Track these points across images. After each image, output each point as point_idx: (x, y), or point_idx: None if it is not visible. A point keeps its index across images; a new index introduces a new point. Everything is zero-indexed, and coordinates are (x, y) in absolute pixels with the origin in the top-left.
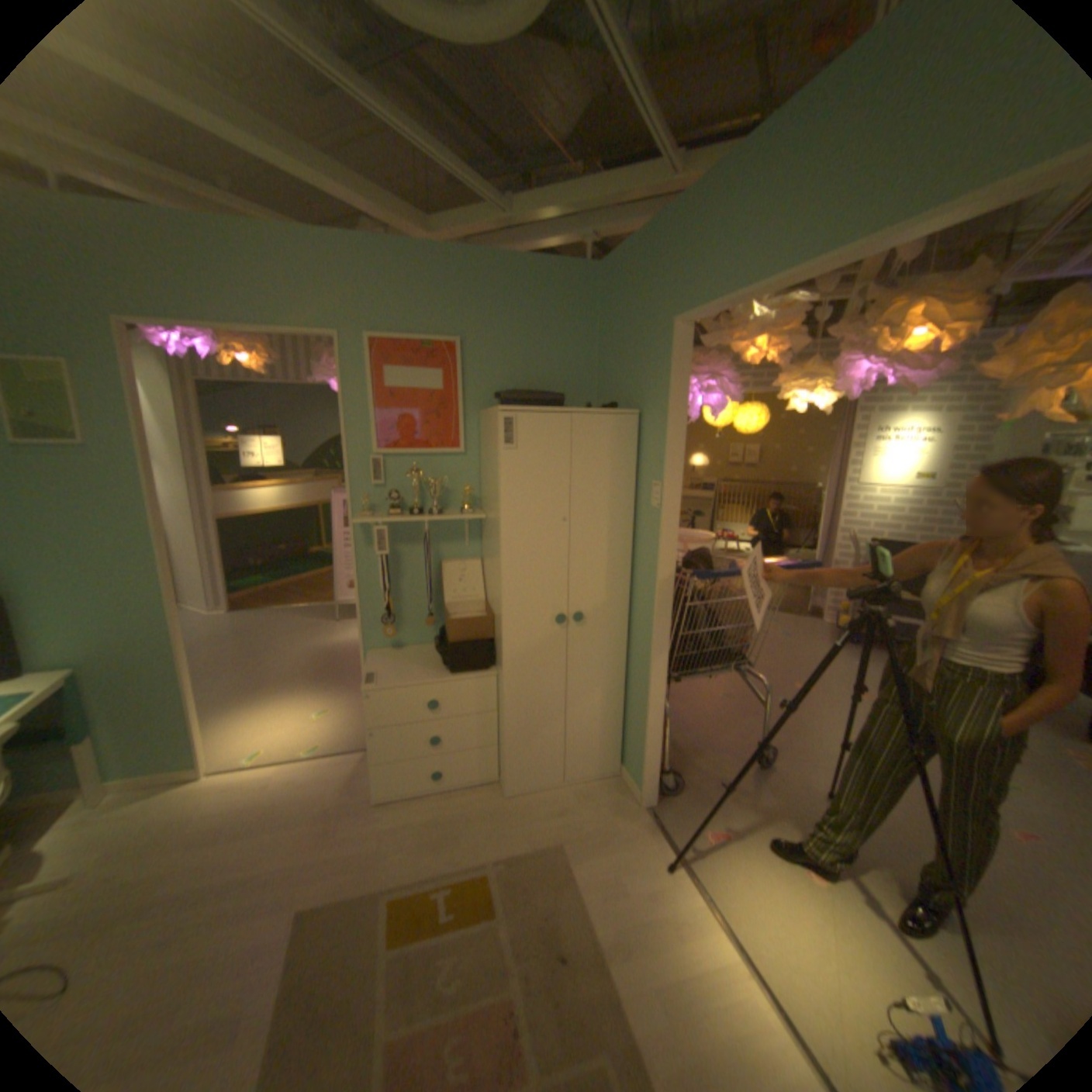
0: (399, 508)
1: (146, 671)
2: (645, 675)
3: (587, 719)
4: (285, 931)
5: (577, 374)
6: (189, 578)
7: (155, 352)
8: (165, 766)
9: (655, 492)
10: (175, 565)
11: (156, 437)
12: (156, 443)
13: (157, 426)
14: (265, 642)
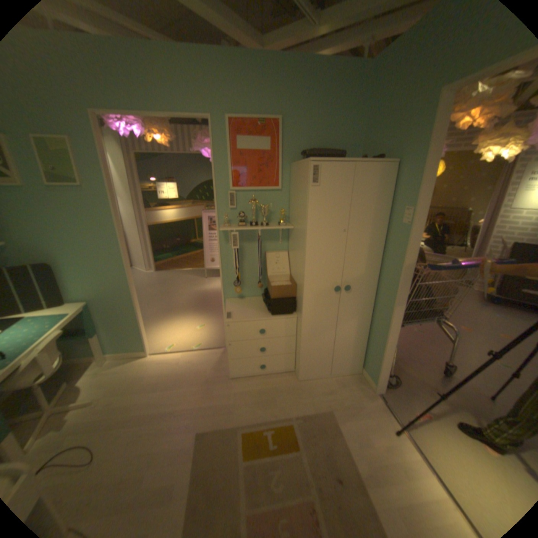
0: (244, 221)
1: (119, 304)
2: (386, 323)
3: (346, 344)
4: (191, 443)
5: (351, 138)
6: (136, 254)
7: (114, 138)
8: (130, 349)
9: (408, 213)
10: (130, 247)
11: (118, 183)
12: (118, 186)
13: (118, 177)
14: (173, 287)
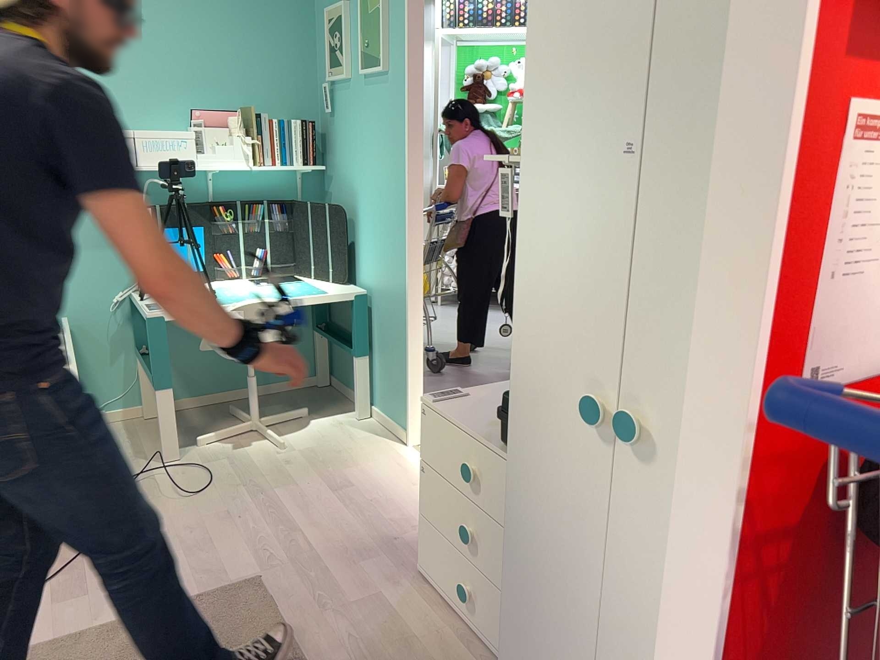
0: None
1: (395, 310)
2: None
3: None
4: (240, 577)
5: None
6: None
7: None
8: (396, 414)
9: None
10: None
11: None
12: None
13: None
14: None
